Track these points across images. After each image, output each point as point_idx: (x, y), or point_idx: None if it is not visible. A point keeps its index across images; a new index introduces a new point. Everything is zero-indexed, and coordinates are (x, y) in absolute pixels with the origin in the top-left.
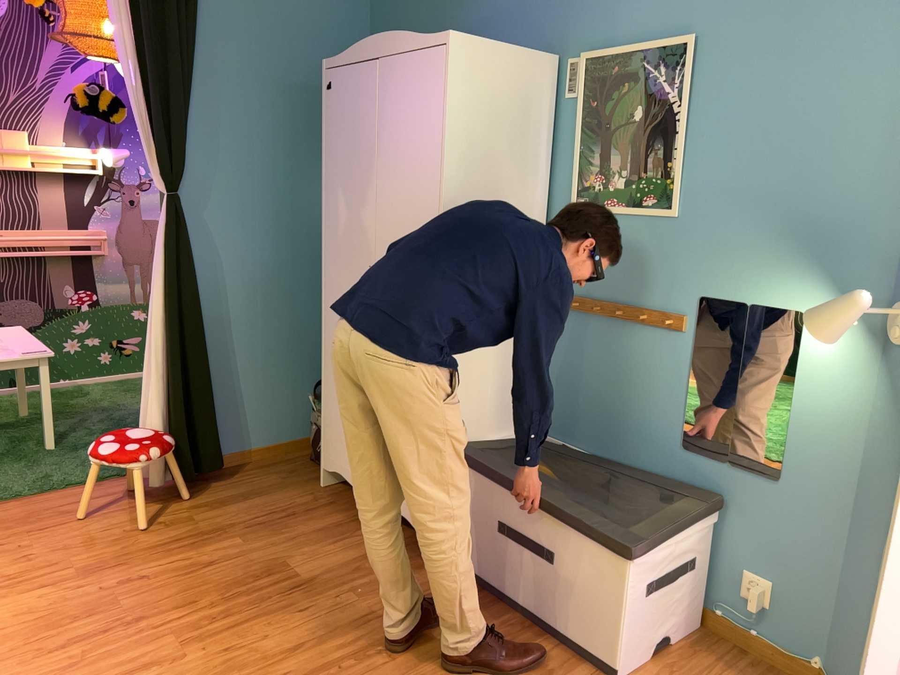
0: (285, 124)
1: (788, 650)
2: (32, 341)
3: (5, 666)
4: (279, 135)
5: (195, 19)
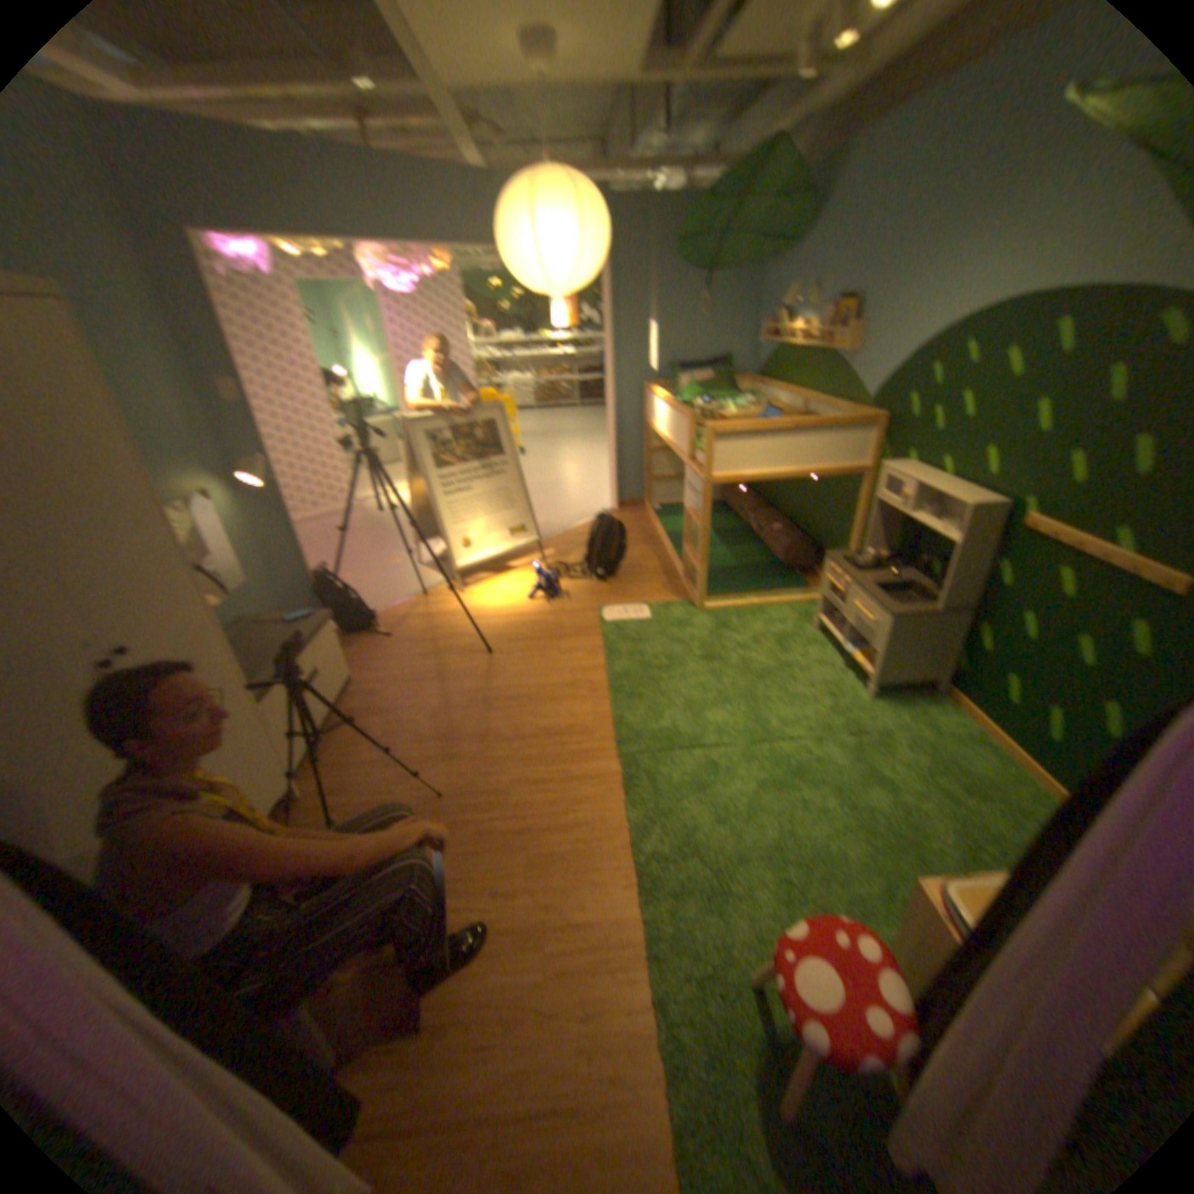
0: None
1: None
2: None
3: (612, 827)
4: None
5: None
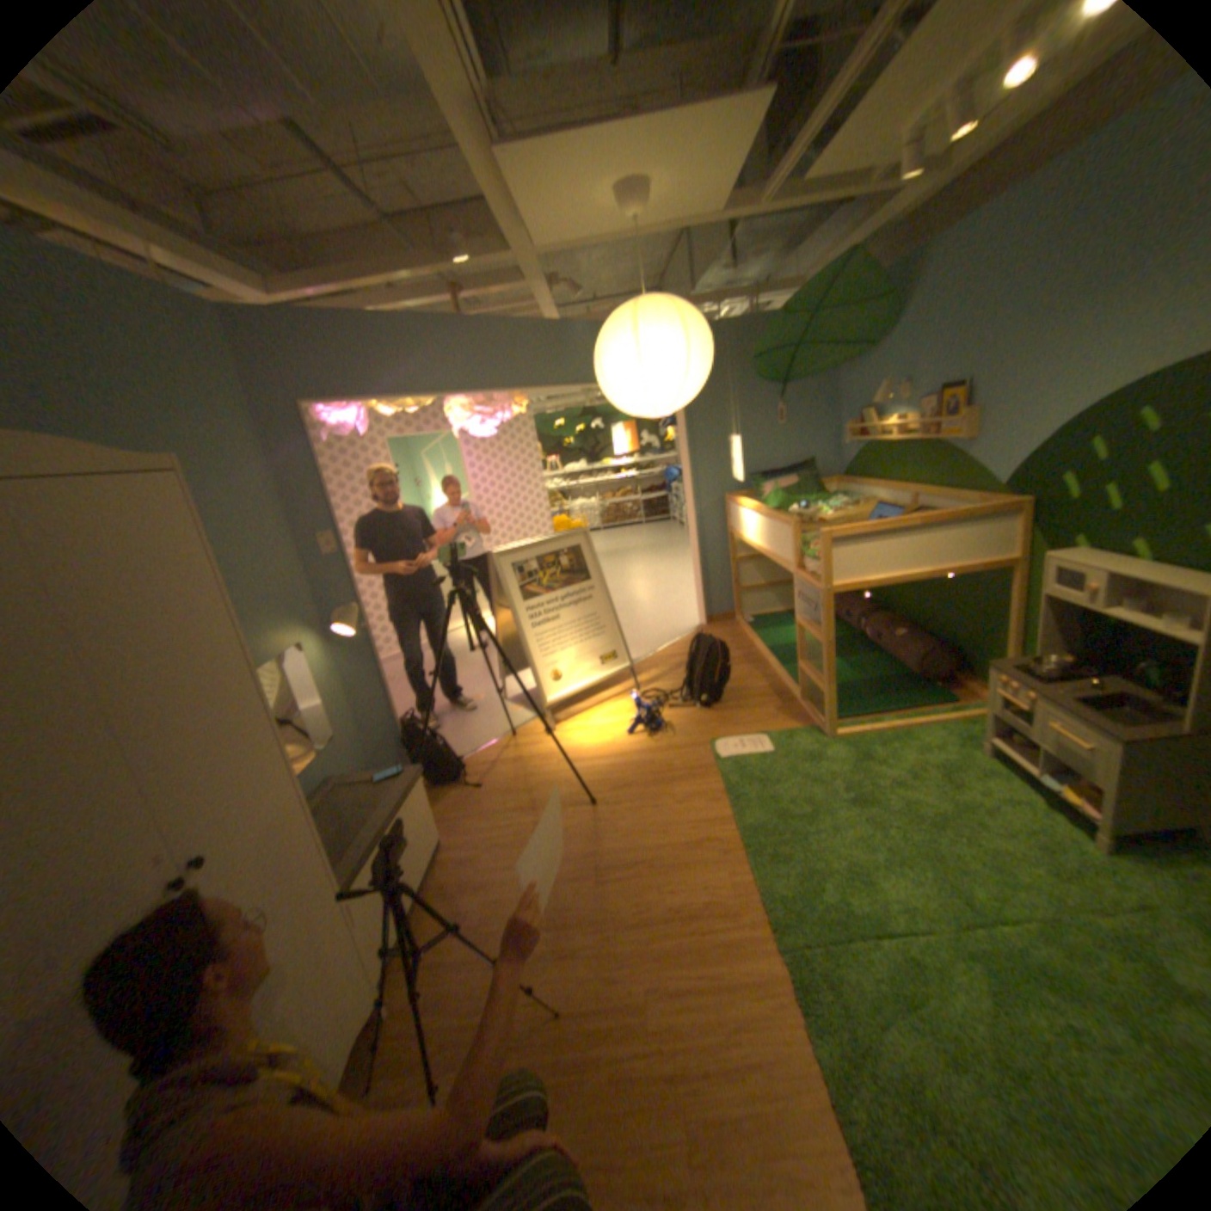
0: None
1: None
2: None
3: (797, 1070)
4: None
5: None
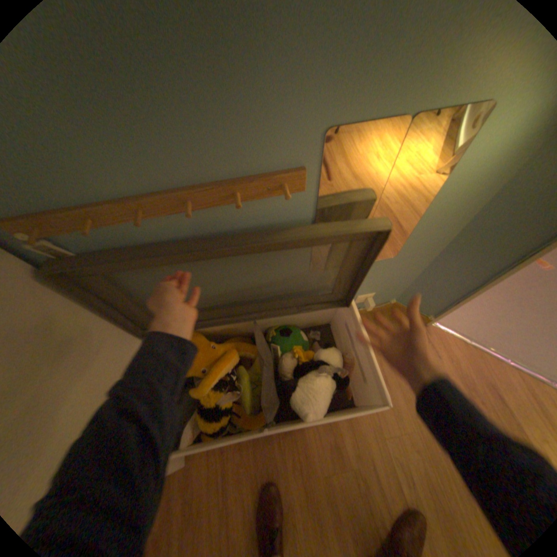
0: None
1: (378, 304)
2: None
3: None
4: None
5: None
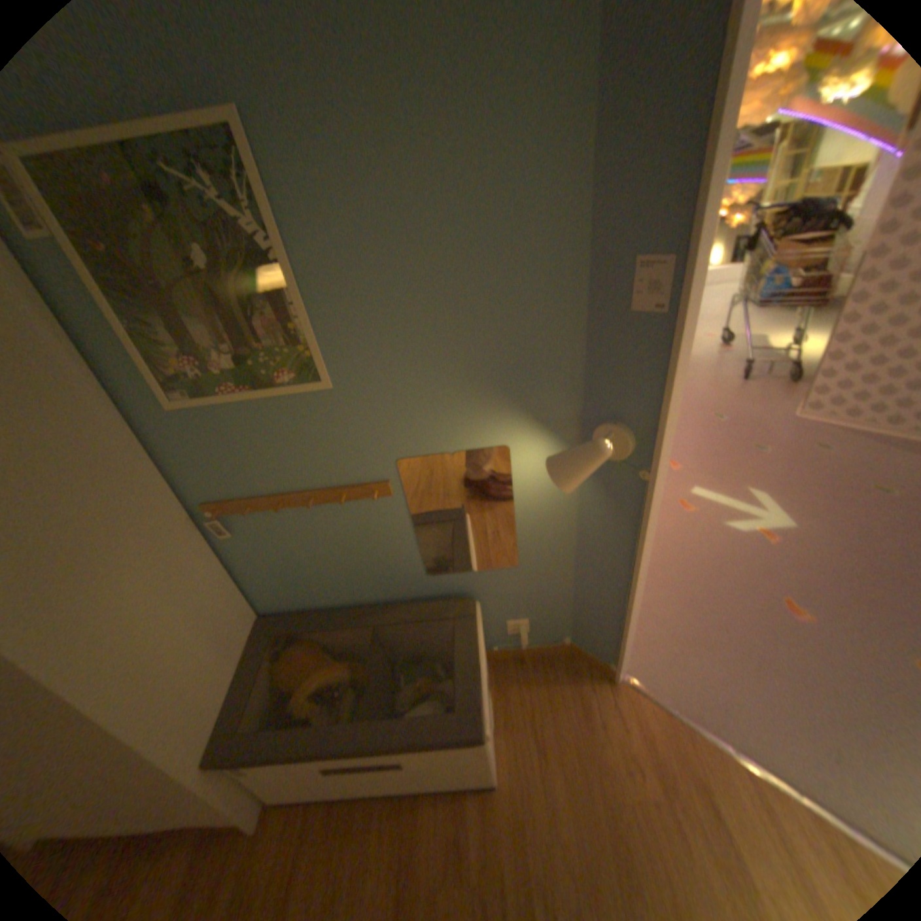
0: None
1: (547, 643)
2: None
3: None
4: None
5: None
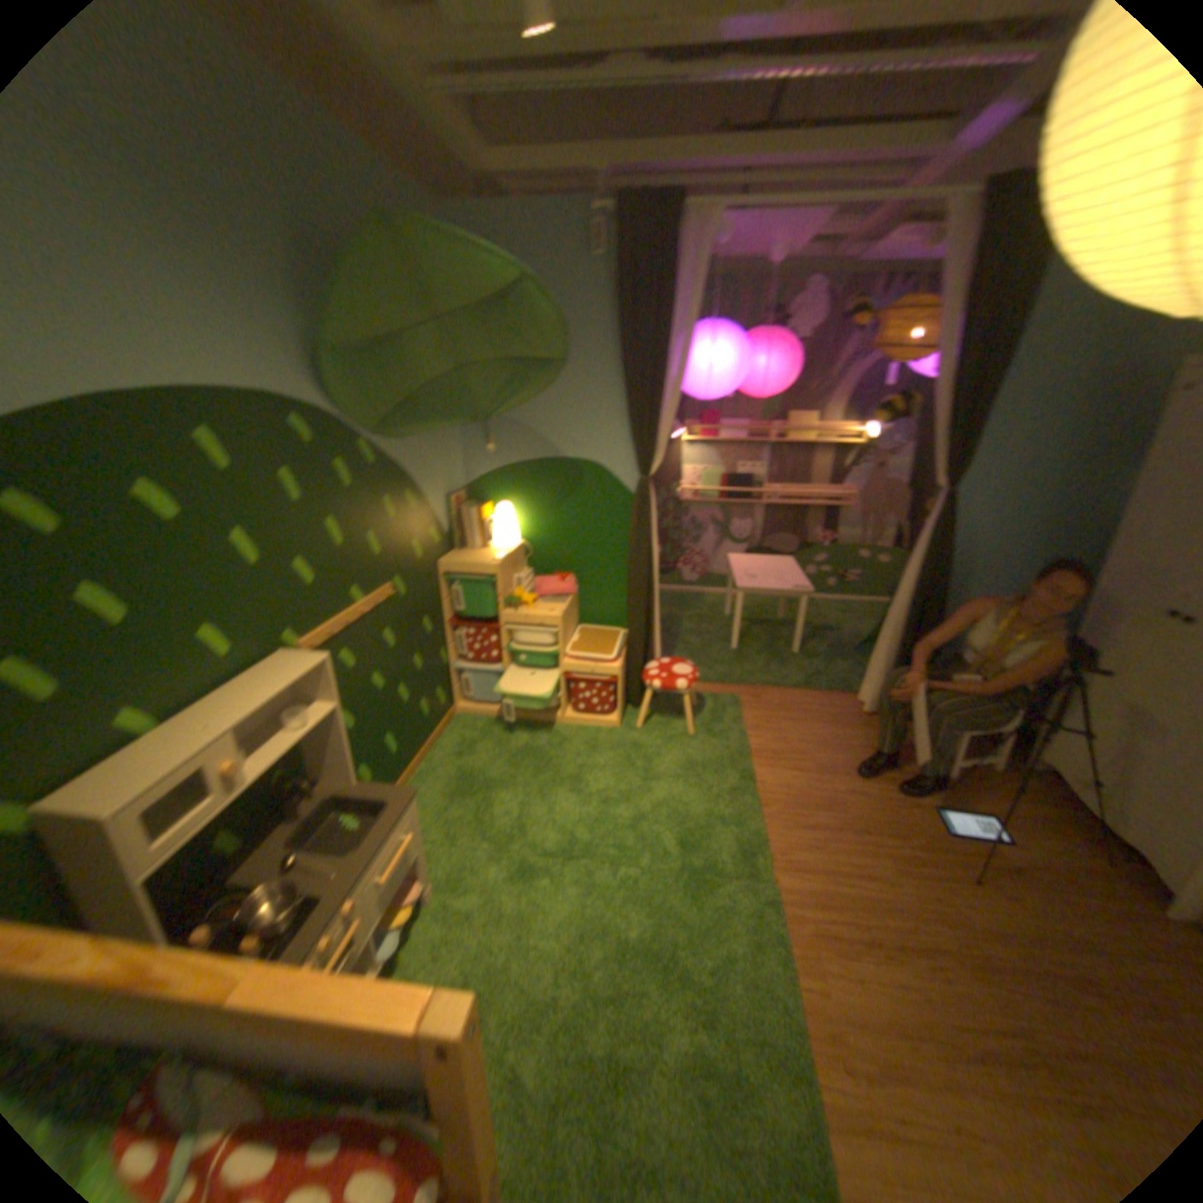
0: (1087, 417)
1: None
2: (795, 576)
3: (775, 824)
4: (1075, 429)
5: (1020, 329)
